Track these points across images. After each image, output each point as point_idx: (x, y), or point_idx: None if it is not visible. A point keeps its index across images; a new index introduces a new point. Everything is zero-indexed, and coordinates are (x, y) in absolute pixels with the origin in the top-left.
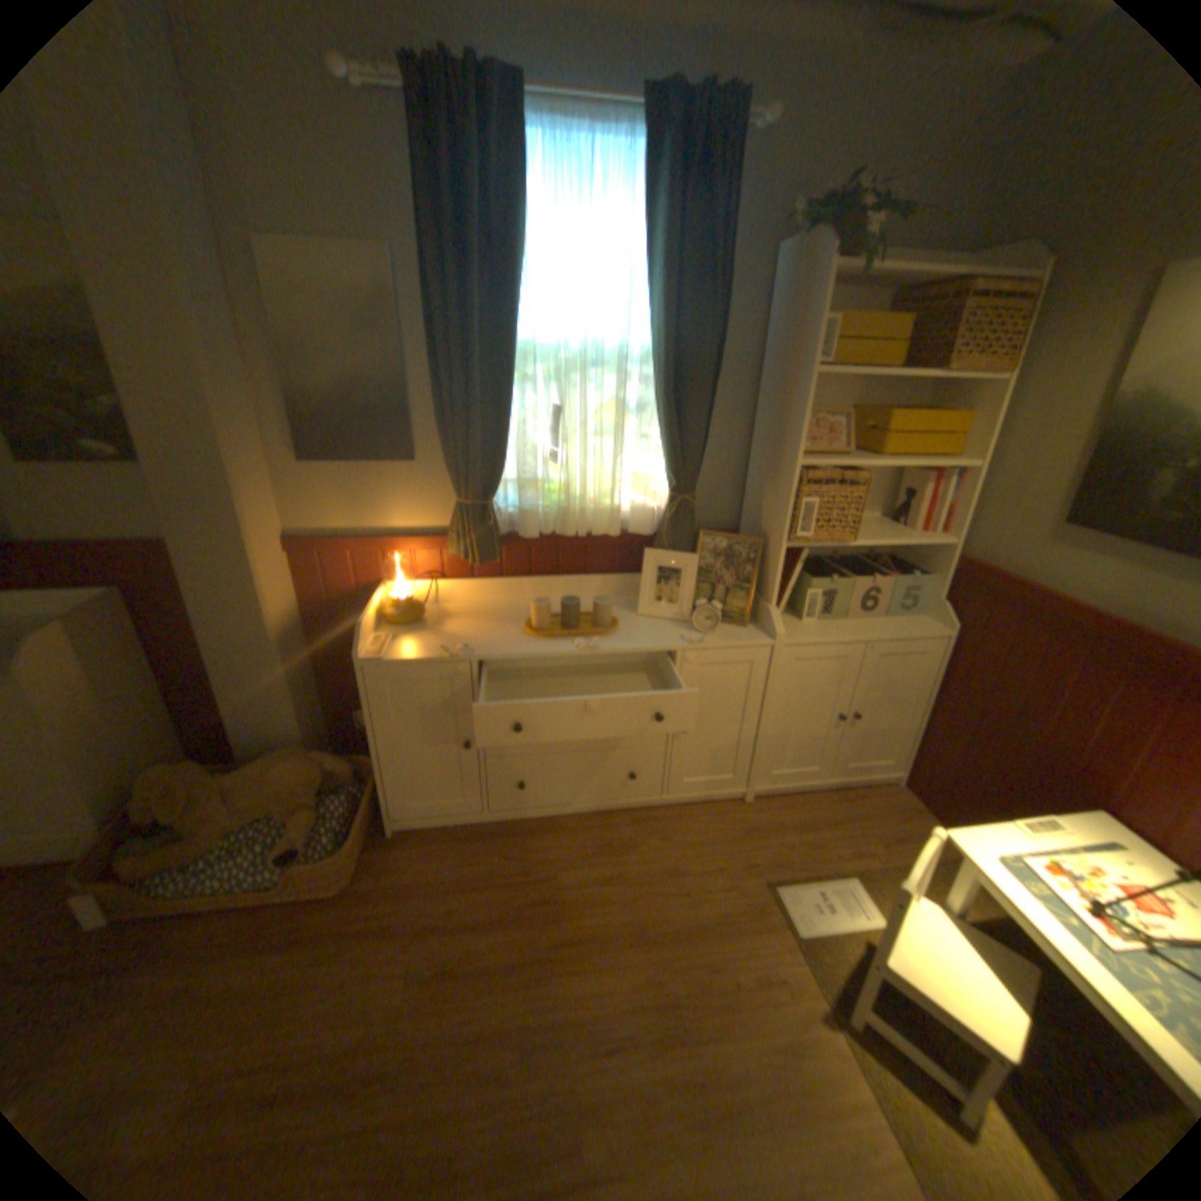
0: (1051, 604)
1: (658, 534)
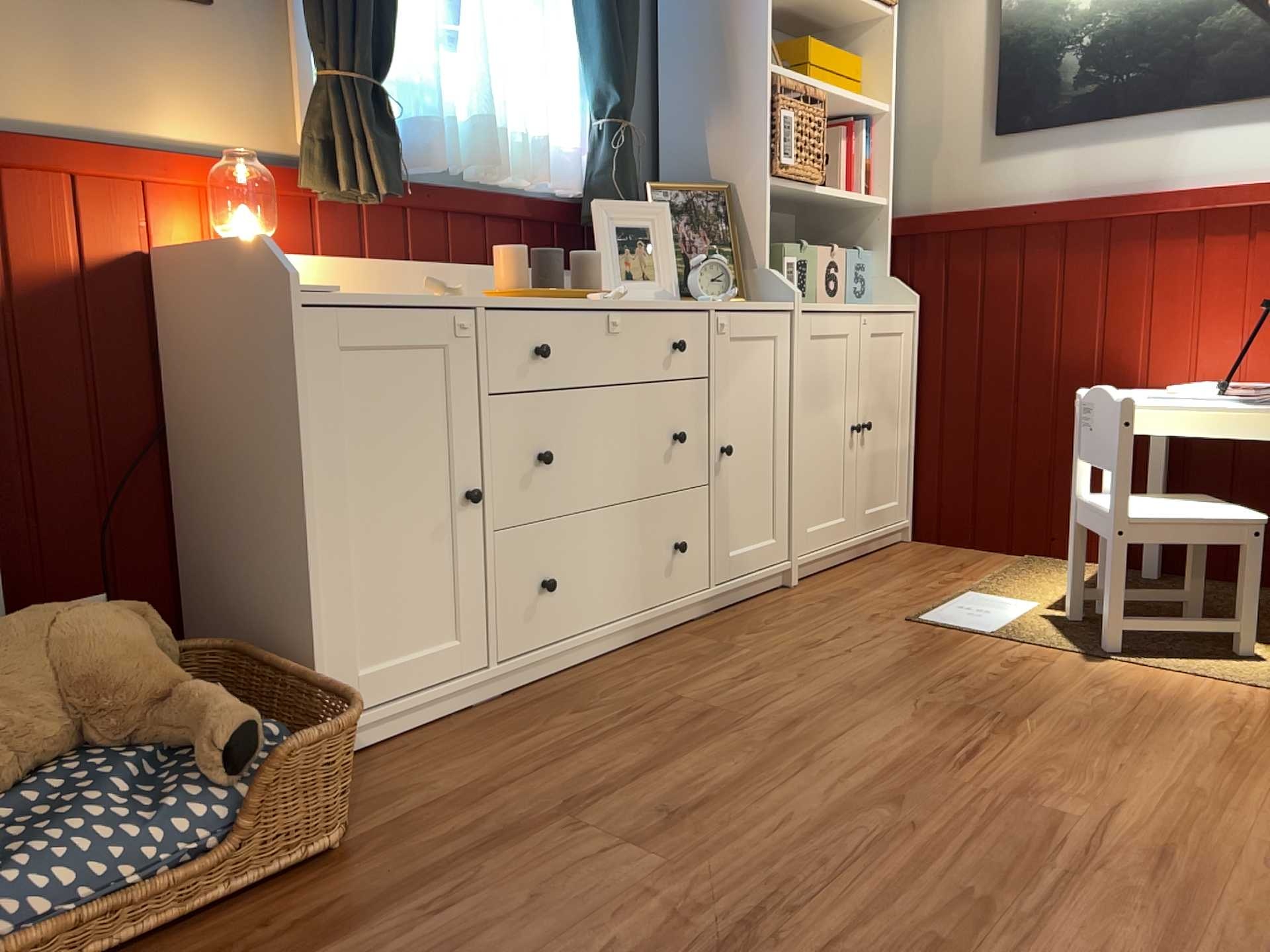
0: (1010, 216)
1: (589, 190)
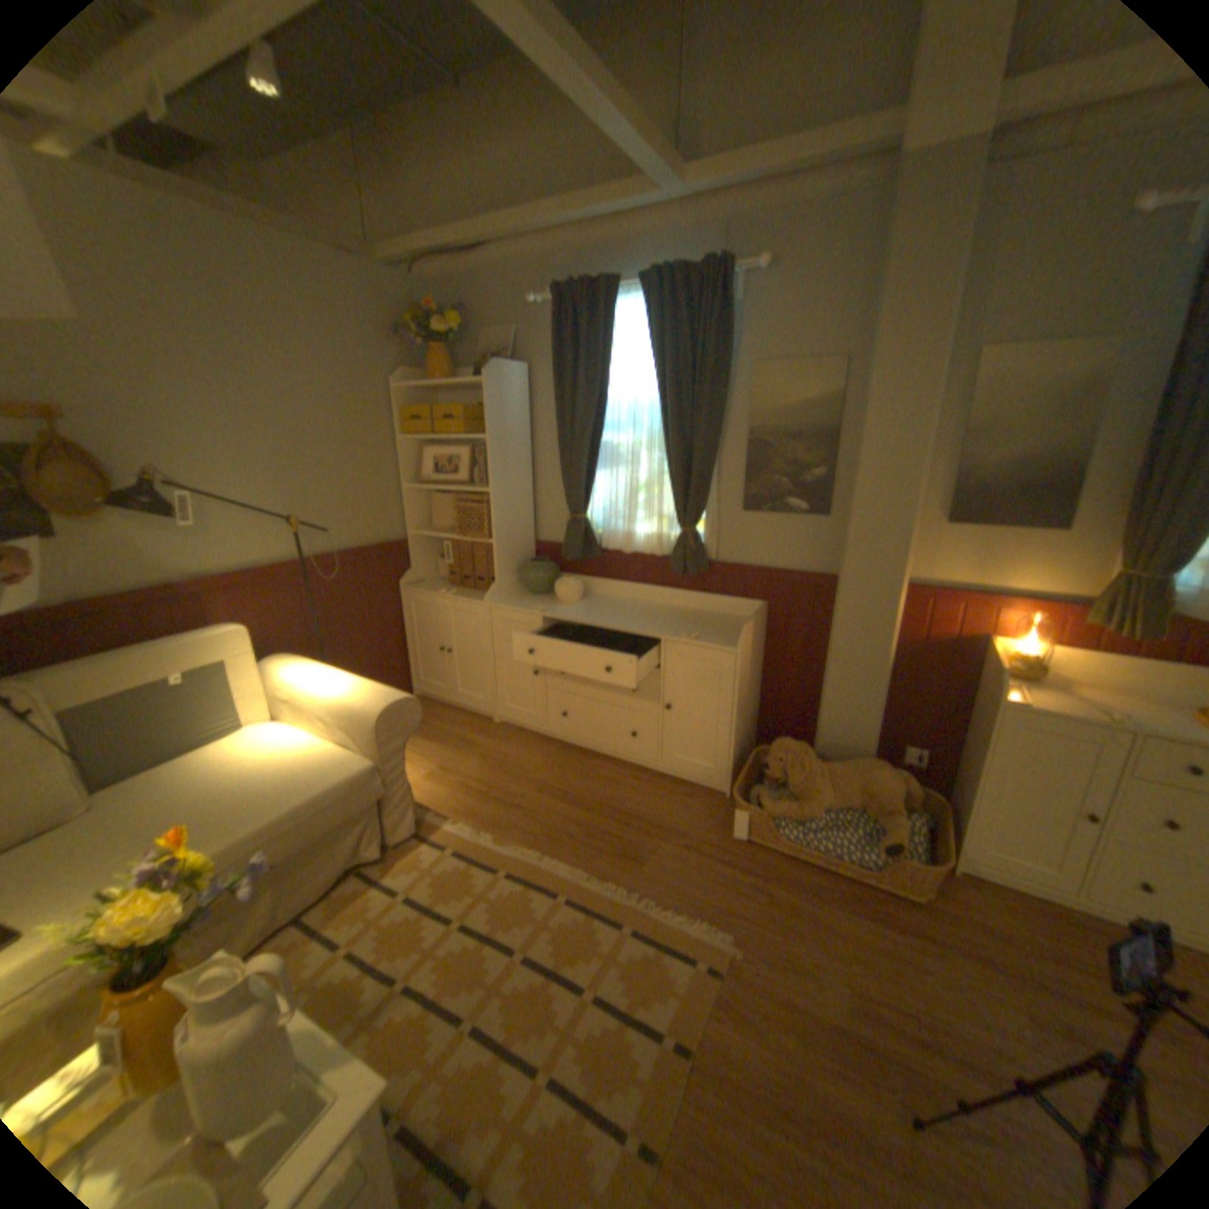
0: None
1: None
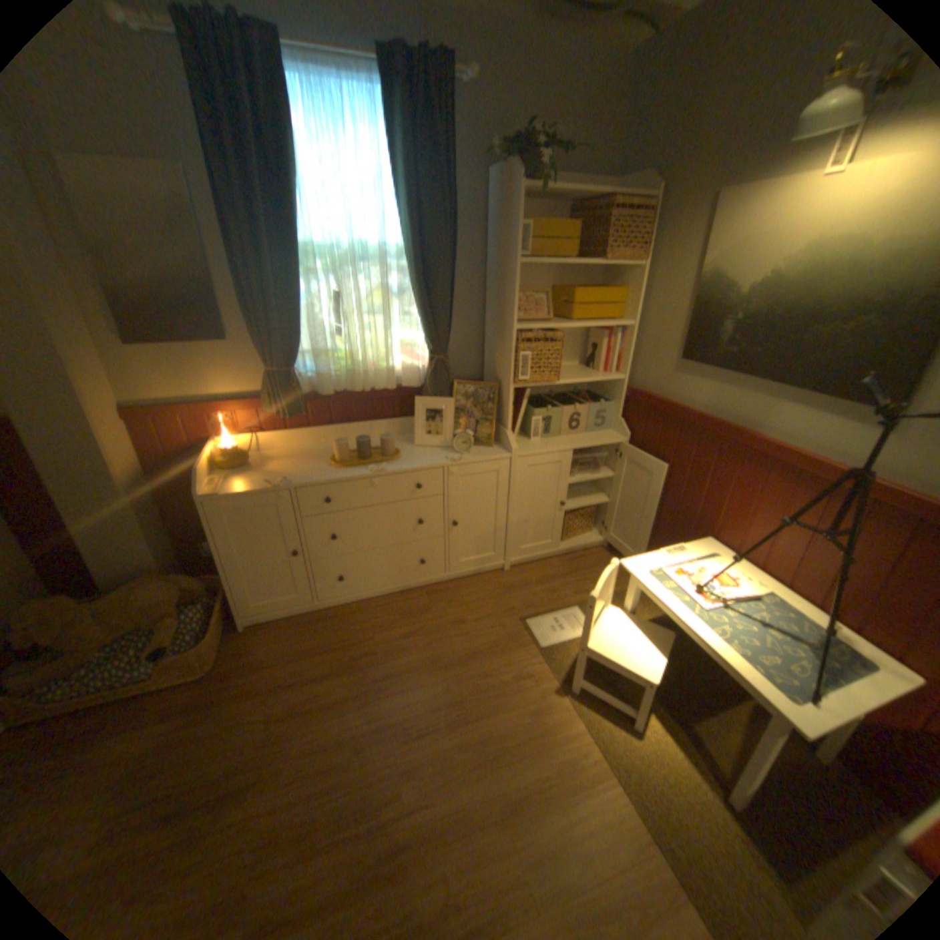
0: (676, 412)
1: (424, 385)
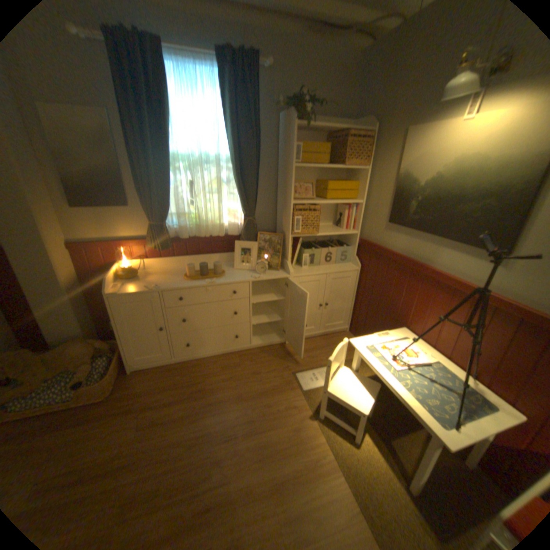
0: (386, 253)
1: (241, 235)
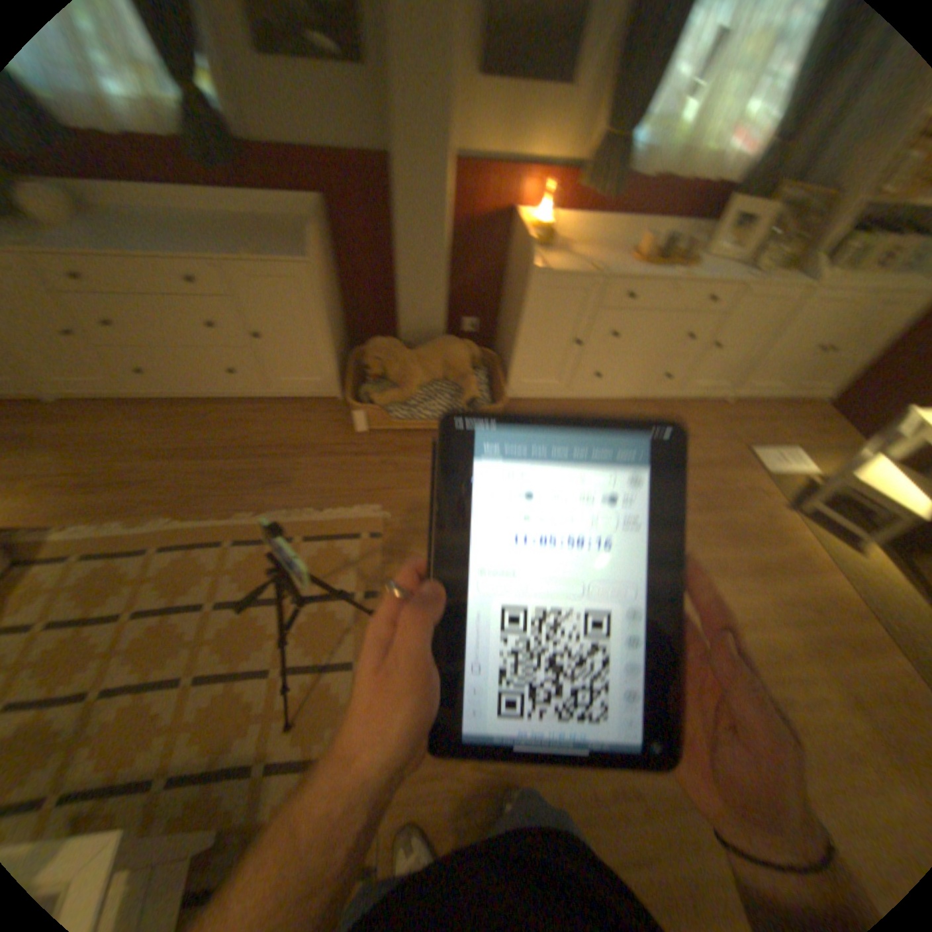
0: None
1: (744, 183)
